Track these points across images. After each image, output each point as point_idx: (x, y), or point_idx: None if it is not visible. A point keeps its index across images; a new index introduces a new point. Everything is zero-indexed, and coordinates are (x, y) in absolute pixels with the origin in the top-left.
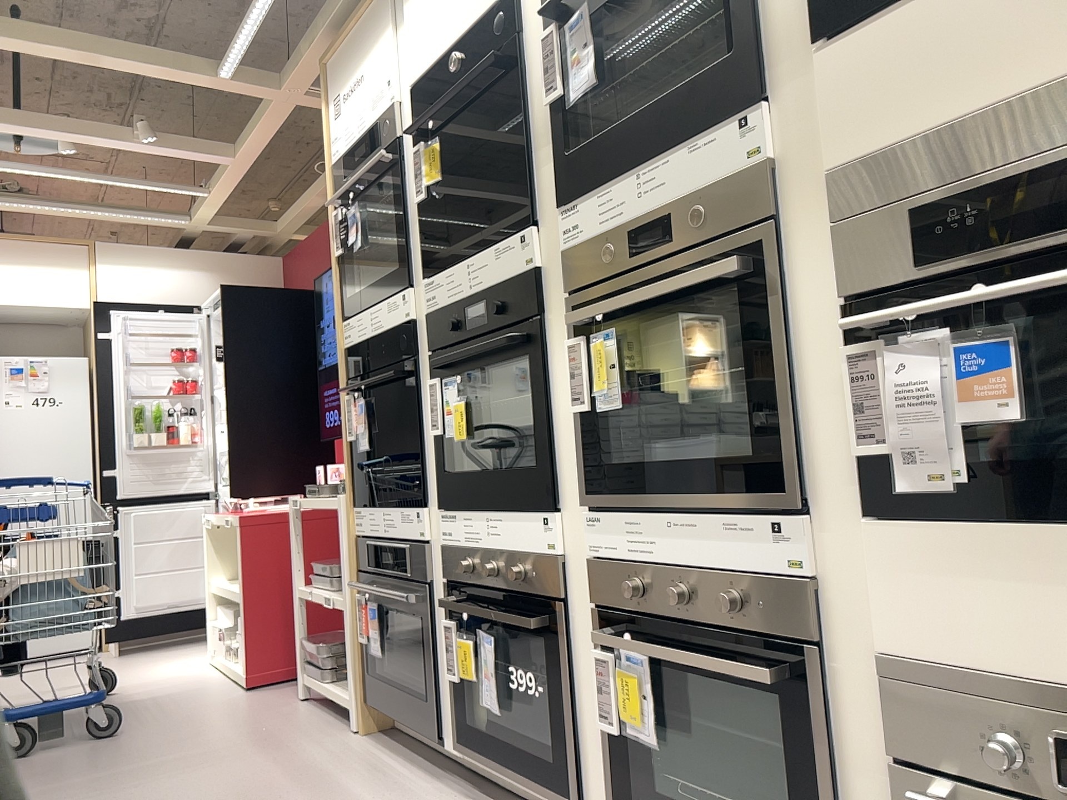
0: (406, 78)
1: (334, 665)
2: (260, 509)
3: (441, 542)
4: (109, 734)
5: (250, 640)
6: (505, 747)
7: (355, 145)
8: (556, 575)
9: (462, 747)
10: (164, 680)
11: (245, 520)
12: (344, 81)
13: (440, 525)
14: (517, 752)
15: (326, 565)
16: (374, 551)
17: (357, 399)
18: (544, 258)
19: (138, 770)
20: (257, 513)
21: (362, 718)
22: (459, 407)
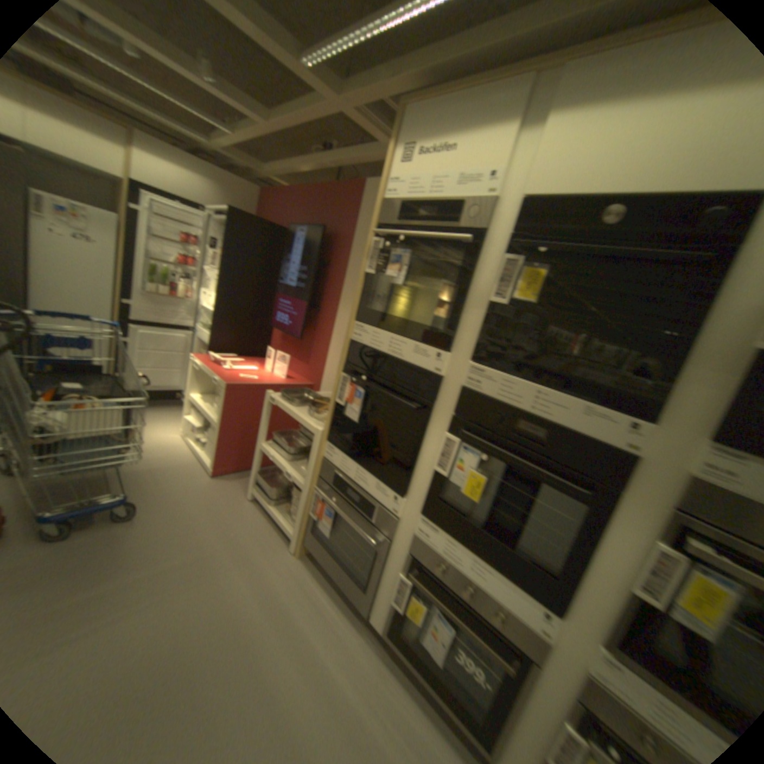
0: (518, 179)
1: (276, 497)
2: (233, 372)
3: (416, 533)
4: (124, 519)
5: (217, 454)
6: (432, 674)
7: (422, 200)
8: (544, 653)
9: (388, 638)
10: (152, 451)
11: (228, 387)
12: (426, 133)
13: (415, 518)
14: (444, 688)
15: (282, 438)
16: (340, 481)
17: (356, 384)
18: (653, 455)
19: (153, 579)
20: (235, 381)
21: (299, 551)
22: (481, 480)
